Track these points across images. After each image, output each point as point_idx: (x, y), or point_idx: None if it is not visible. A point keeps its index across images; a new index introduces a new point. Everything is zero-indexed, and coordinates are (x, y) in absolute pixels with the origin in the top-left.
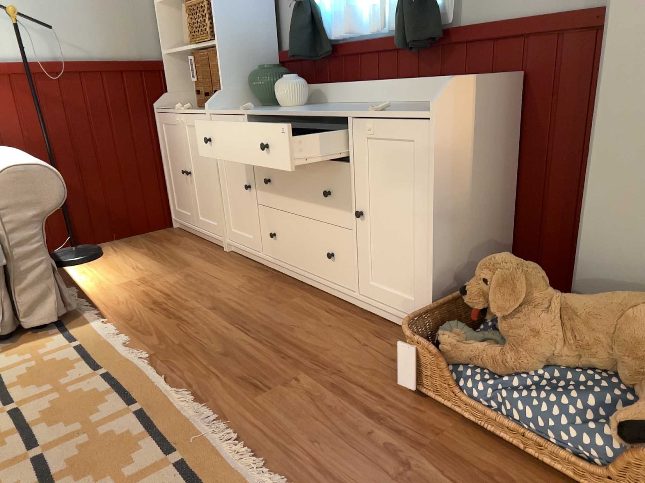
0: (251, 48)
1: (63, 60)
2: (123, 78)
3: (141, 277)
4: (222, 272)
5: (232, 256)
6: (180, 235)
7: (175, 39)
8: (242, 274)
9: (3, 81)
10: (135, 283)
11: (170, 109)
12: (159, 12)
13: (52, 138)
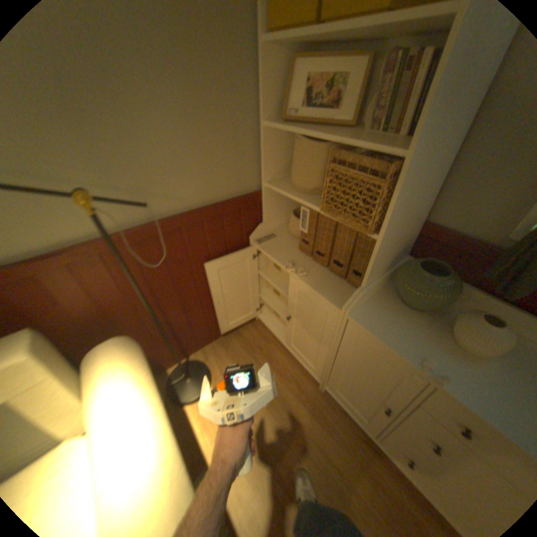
0: (410, 229)
1: (157, 213)
2: (223, 216)
3: (263, 452)
4: (338, 450)
5: (333, 406)
6: (267, 338)
7: (278, 164)
8: (361, 461)
9: (89, 260)
10: (262, 470)
11: (268, 243)
12: (266, 133)
13: (154, 294)
